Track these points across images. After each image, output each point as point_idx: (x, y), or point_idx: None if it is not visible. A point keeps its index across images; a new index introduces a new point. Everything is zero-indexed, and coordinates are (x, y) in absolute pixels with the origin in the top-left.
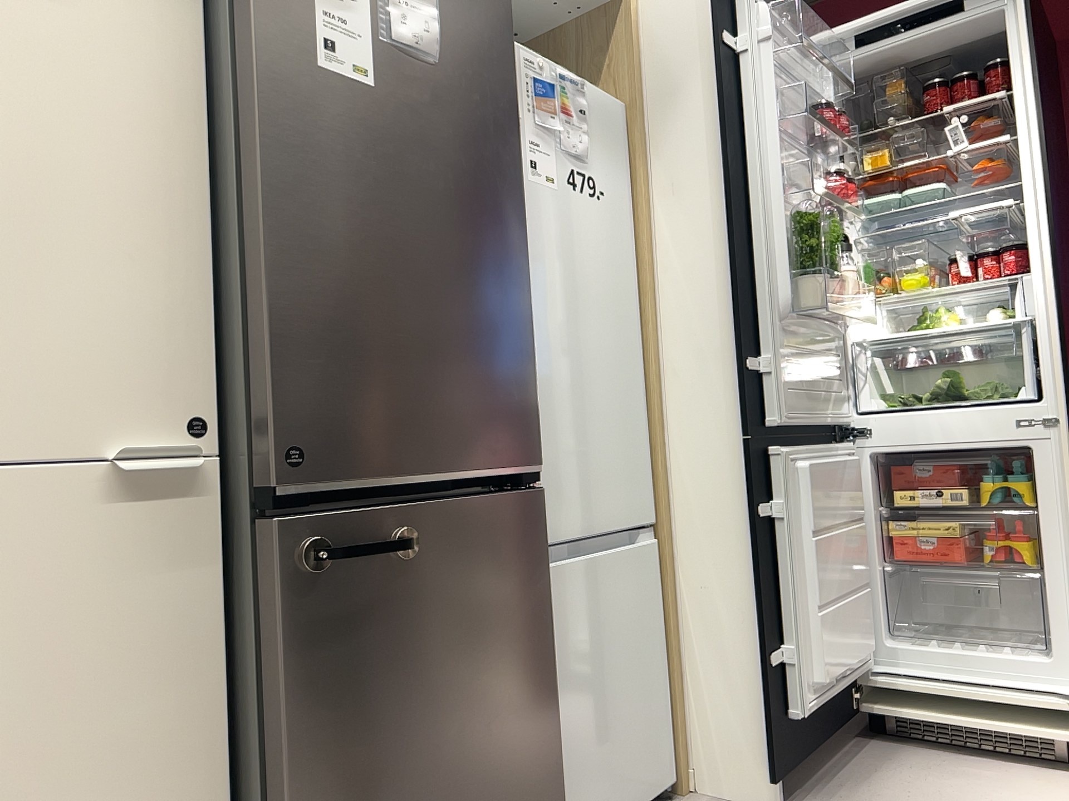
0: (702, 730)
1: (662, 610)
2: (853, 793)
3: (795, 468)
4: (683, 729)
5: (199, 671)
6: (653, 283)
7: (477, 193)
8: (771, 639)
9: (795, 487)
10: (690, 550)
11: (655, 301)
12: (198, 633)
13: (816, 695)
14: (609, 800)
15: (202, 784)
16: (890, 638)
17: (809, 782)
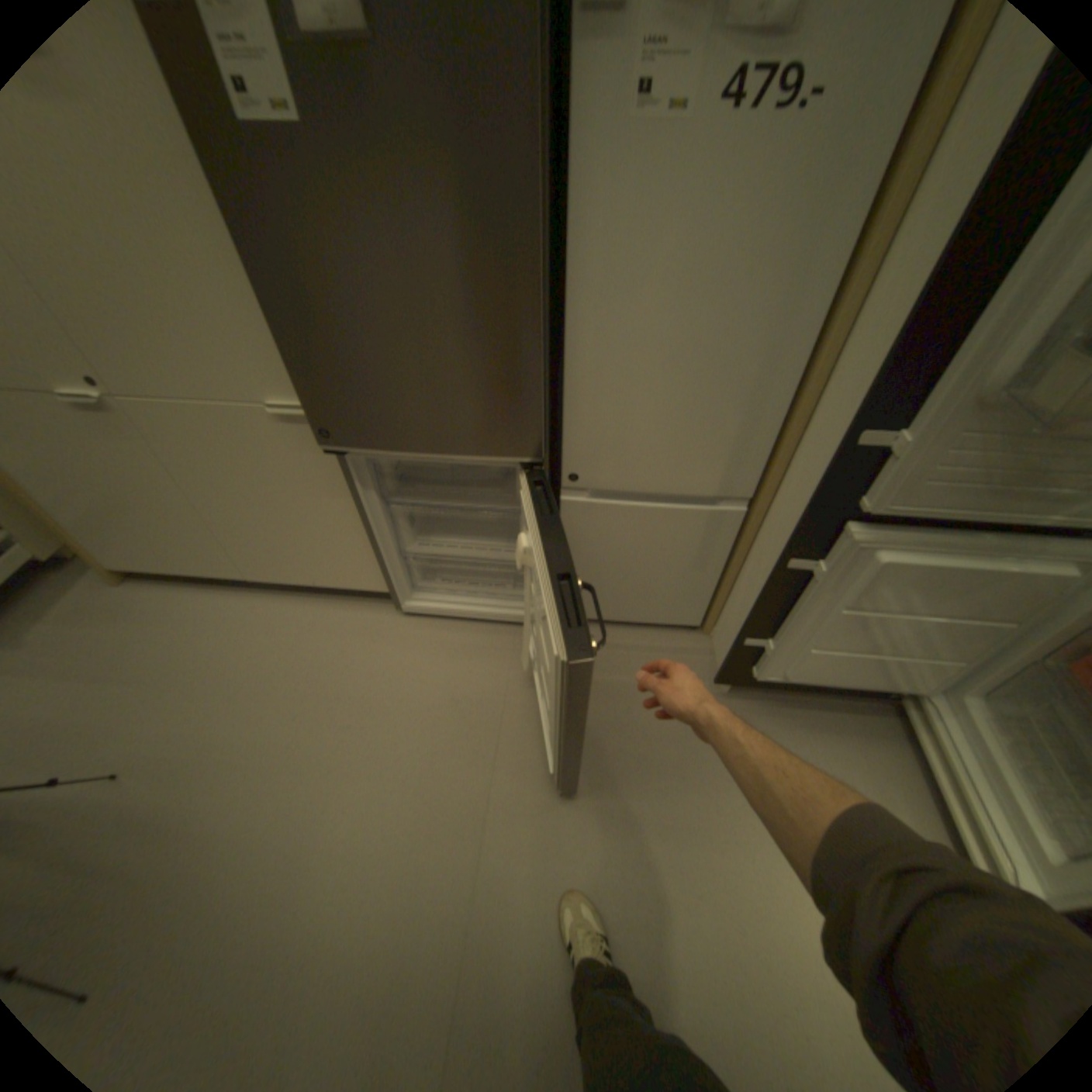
0: (723, 622)
1: (734, 548)
2: (781, 728)
3: (868, 553)
4: (716, 611)
5: (343, 490)
6: (881, 245)
7: (457, 215)
8: (753, 632)
9: (857, 567)
10: (767, 532)
11: (867, 275)
12: (338, 477)
13: (786, 678)
14: (619, 612)
15: (356, 525)
16: (982, 699)
17: (775, 697)
